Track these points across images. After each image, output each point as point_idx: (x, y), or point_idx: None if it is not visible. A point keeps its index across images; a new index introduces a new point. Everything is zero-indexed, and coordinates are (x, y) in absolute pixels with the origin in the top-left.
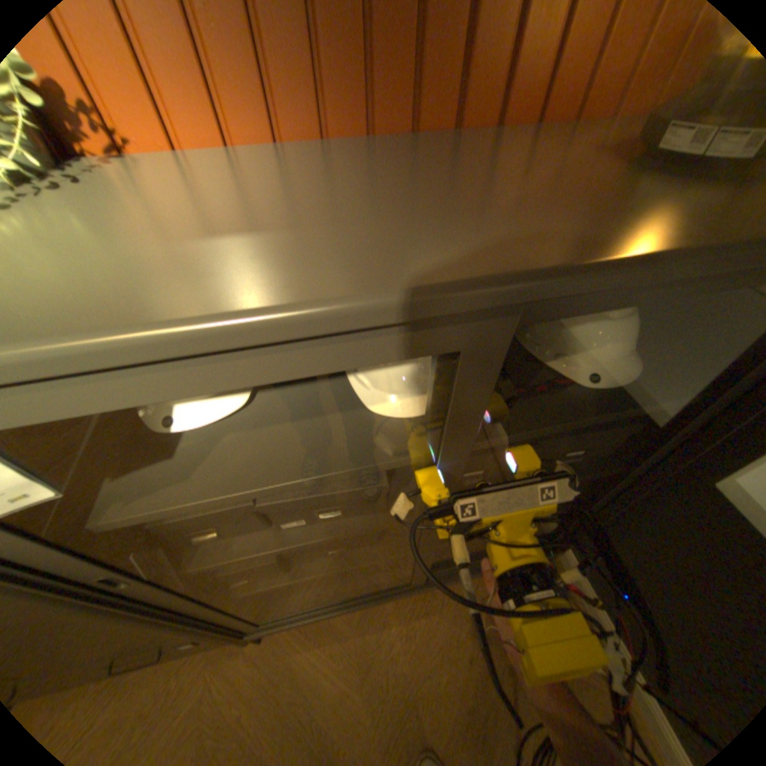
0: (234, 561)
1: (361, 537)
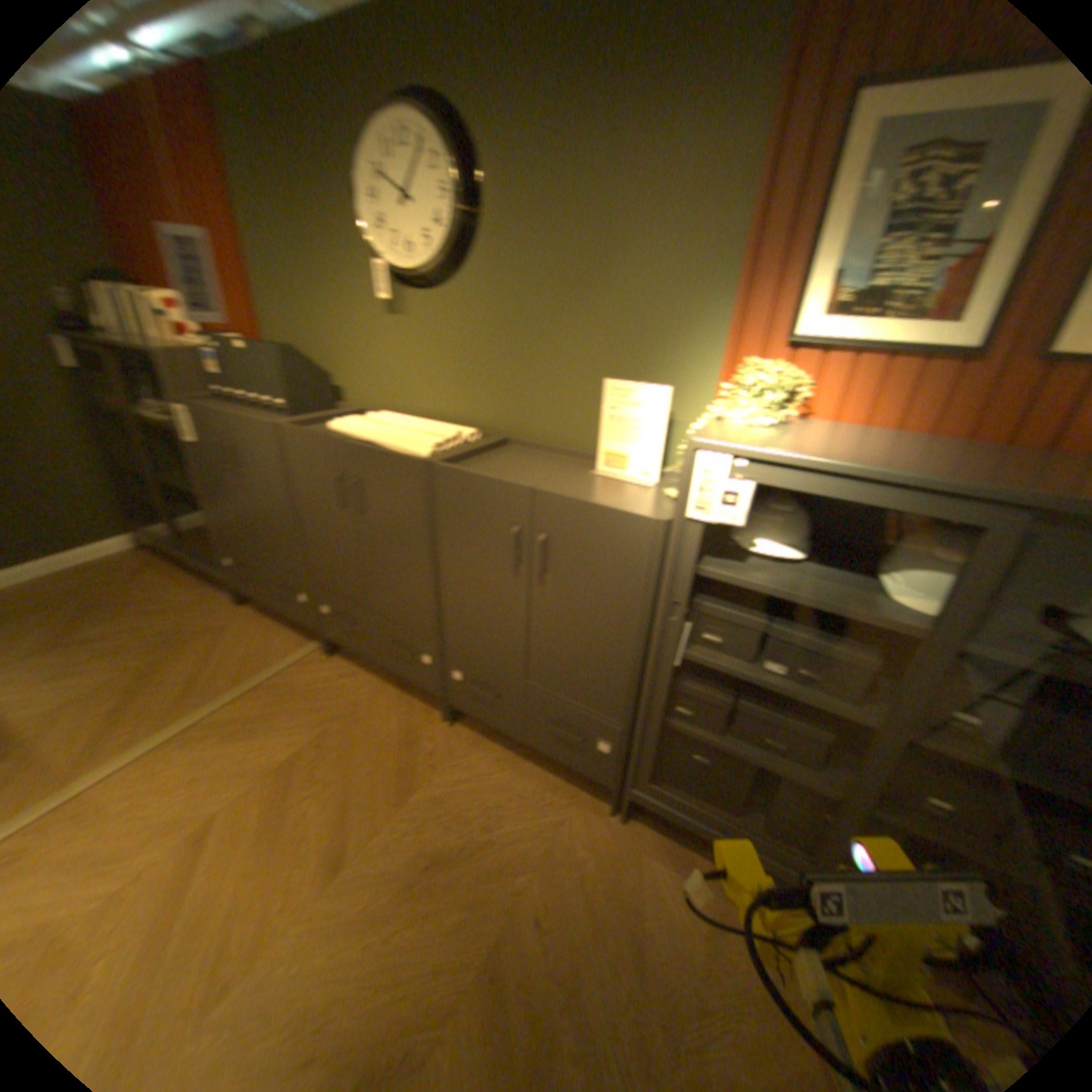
0: (718, 668)
1: (807, 742)
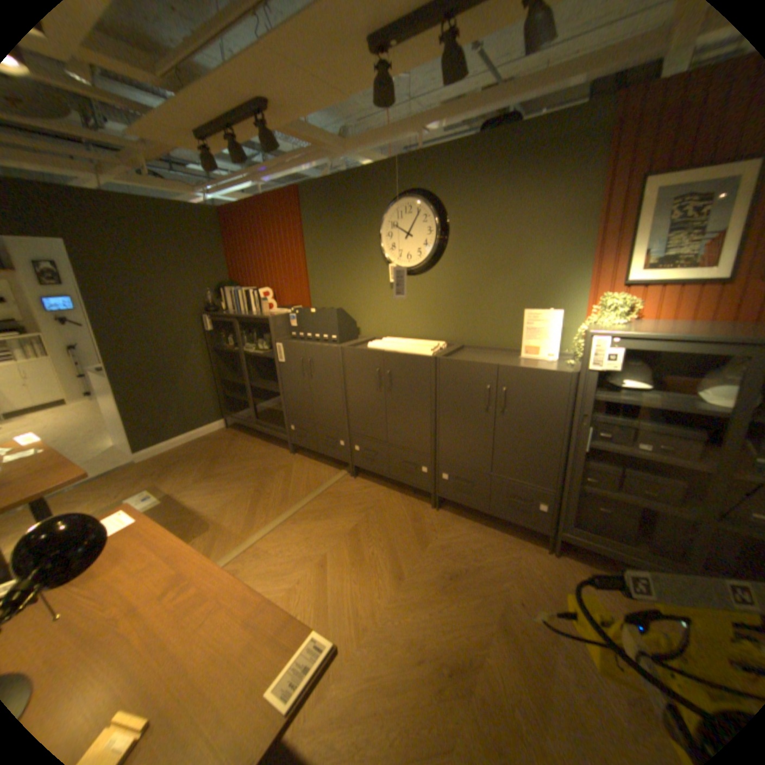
0: (613, 451)
1: (672, 490)
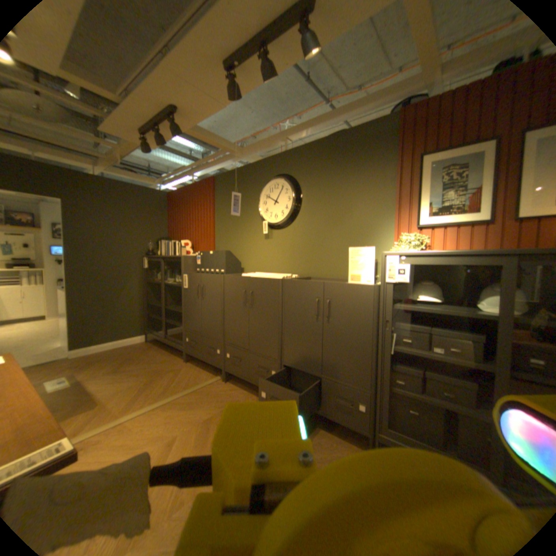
0: (413, 352)
1: (466, 390)
